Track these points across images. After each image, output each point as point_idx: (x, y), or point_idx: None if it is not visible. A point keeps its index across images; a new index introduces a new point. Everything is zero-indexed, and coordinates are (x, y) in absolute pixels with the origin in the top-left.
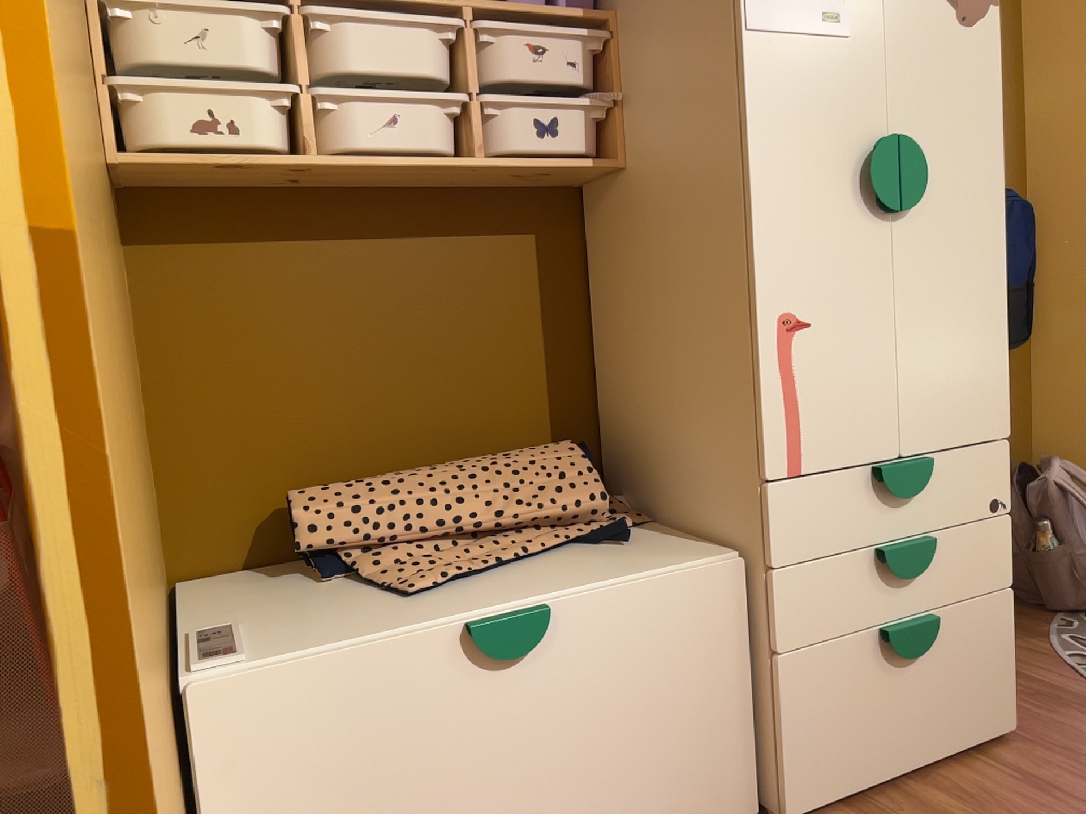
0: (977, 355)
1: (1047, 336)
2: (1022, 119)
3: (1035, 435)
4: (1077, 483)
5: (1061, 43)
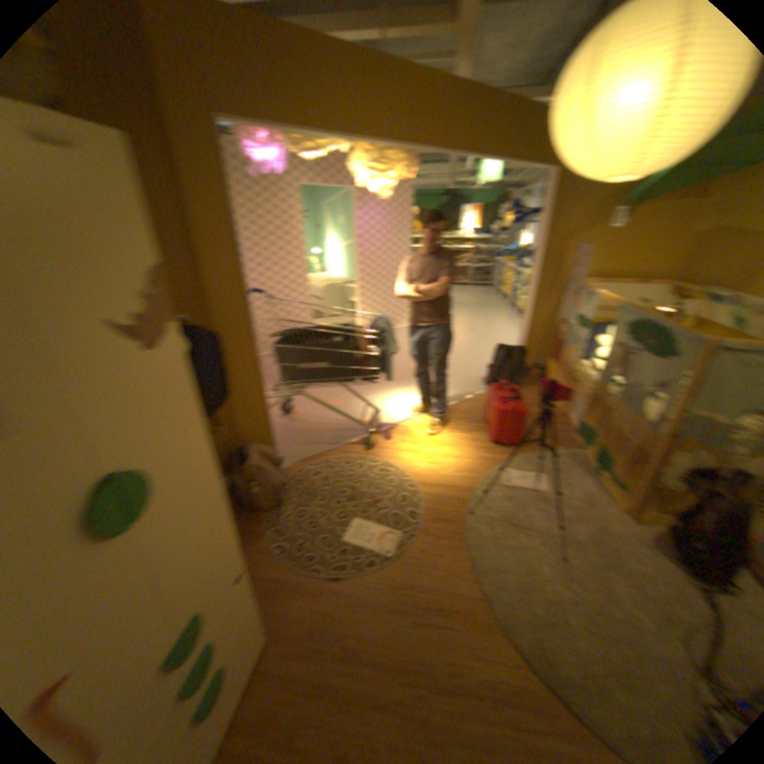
0: (215, 531)
1: (239, 387)
2: (206, 280)
3: (242, 431)
4: (263, 444)
5: (219, 238)
